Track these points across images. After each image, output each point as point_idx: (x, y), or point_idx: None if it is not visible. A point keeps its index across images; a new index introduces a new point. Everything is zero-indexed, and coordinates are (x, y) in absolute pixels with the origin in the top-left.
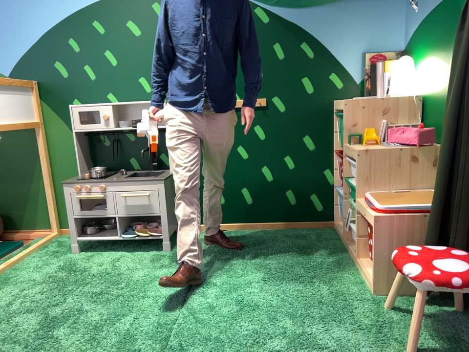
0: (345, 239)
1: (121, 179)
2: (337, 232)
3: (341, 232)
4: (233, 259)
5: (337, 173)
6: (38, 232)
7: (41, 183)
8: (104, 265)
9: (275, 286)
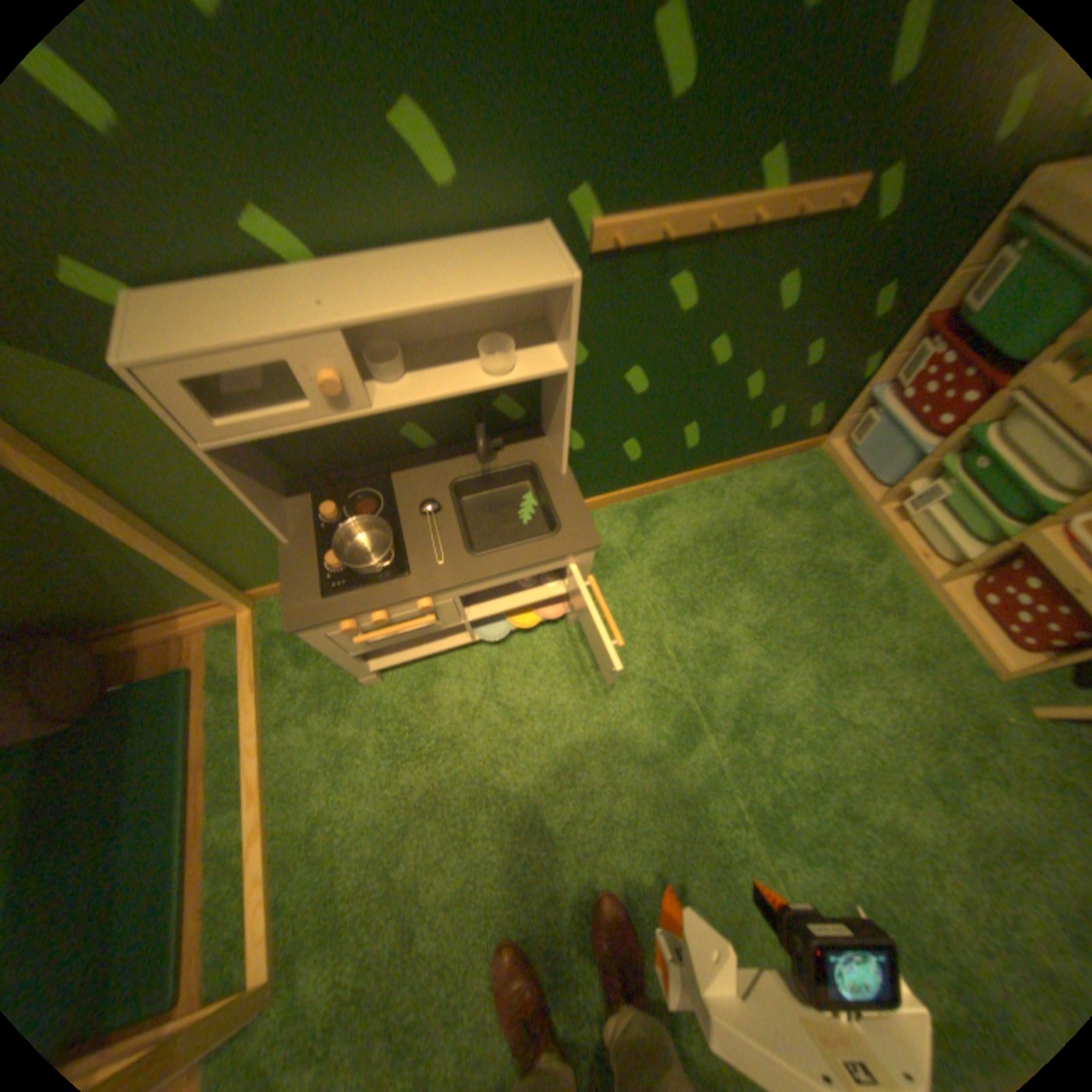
0: (884, 511)
1: (468, 560)
2: (841, 472)
3: (859, 481)
4: (720, 616)
5: (896, 364)
6: (190, 614)
7: (120, 542)
8: (481, 710)
9: (848, 695)
